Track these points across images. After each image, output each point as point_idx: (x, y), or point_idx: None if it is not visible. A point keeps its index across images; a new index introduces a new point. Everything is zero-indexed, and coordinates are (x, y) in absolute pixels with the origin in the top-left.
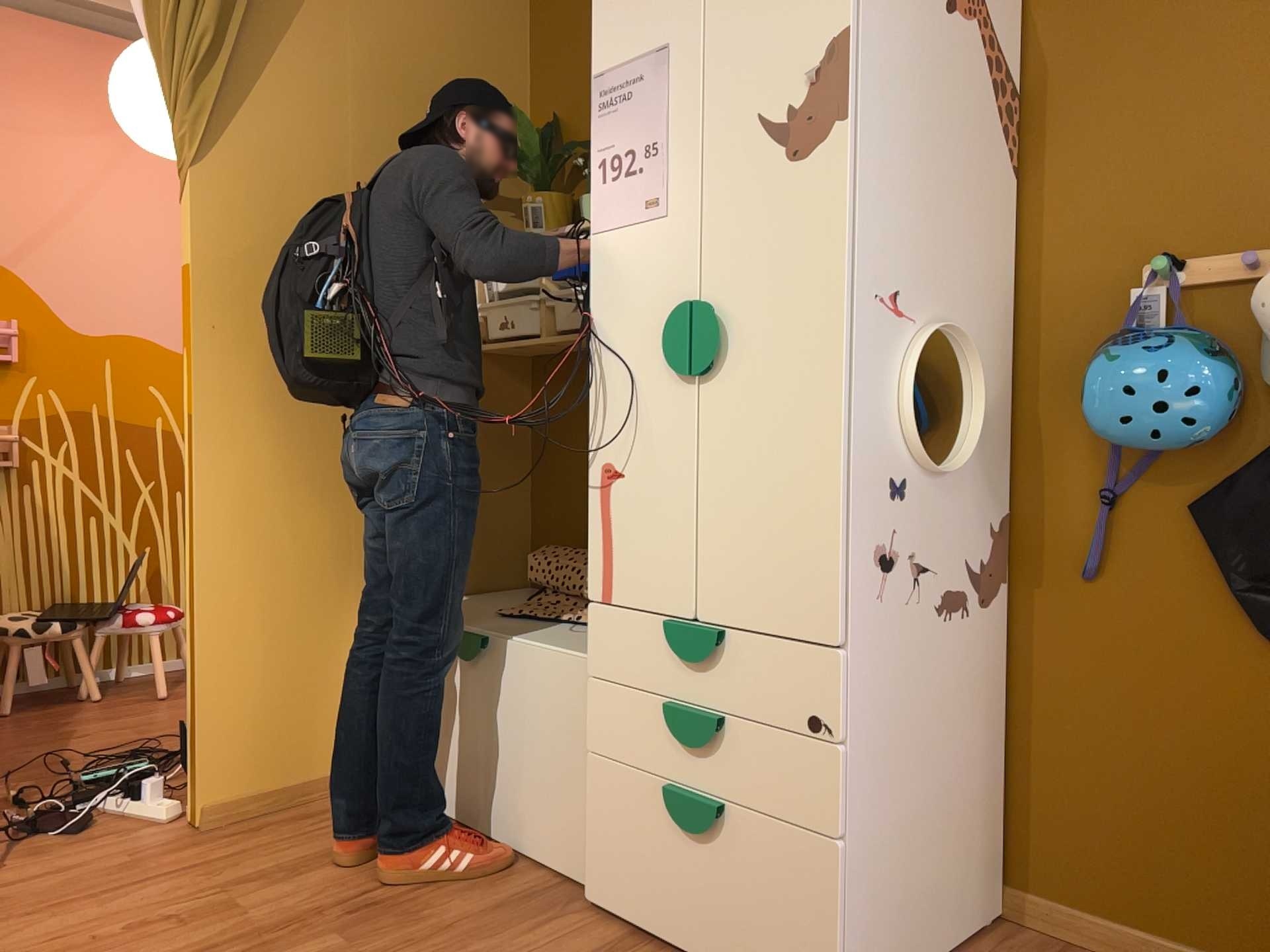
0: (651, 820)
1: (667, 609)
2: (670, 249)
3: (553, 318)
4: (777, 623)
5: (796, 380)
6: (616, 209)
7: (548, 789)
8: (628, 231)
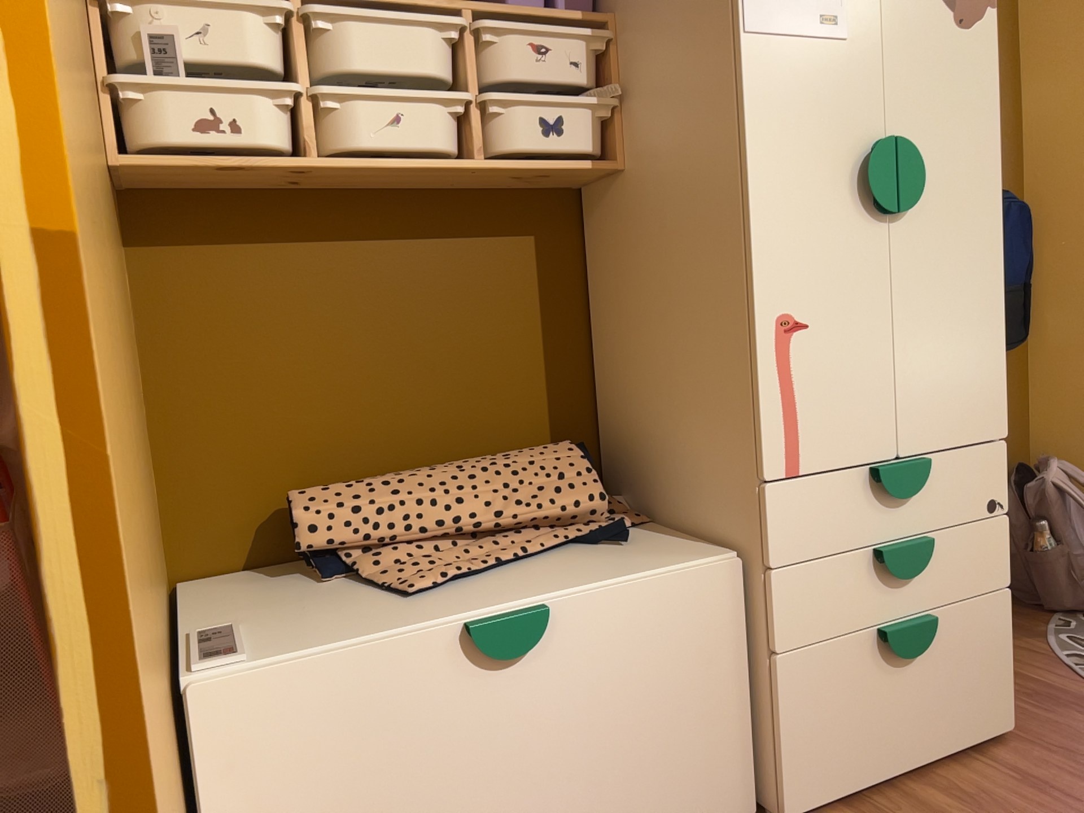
0: (861, 675)
1: (871, 455)
2: (853, 78)
3: (301, 131)
4: (965, 433)
5: (970, 223)
6: (782, 12)
7: (681, 746)
8: (799, 44)
